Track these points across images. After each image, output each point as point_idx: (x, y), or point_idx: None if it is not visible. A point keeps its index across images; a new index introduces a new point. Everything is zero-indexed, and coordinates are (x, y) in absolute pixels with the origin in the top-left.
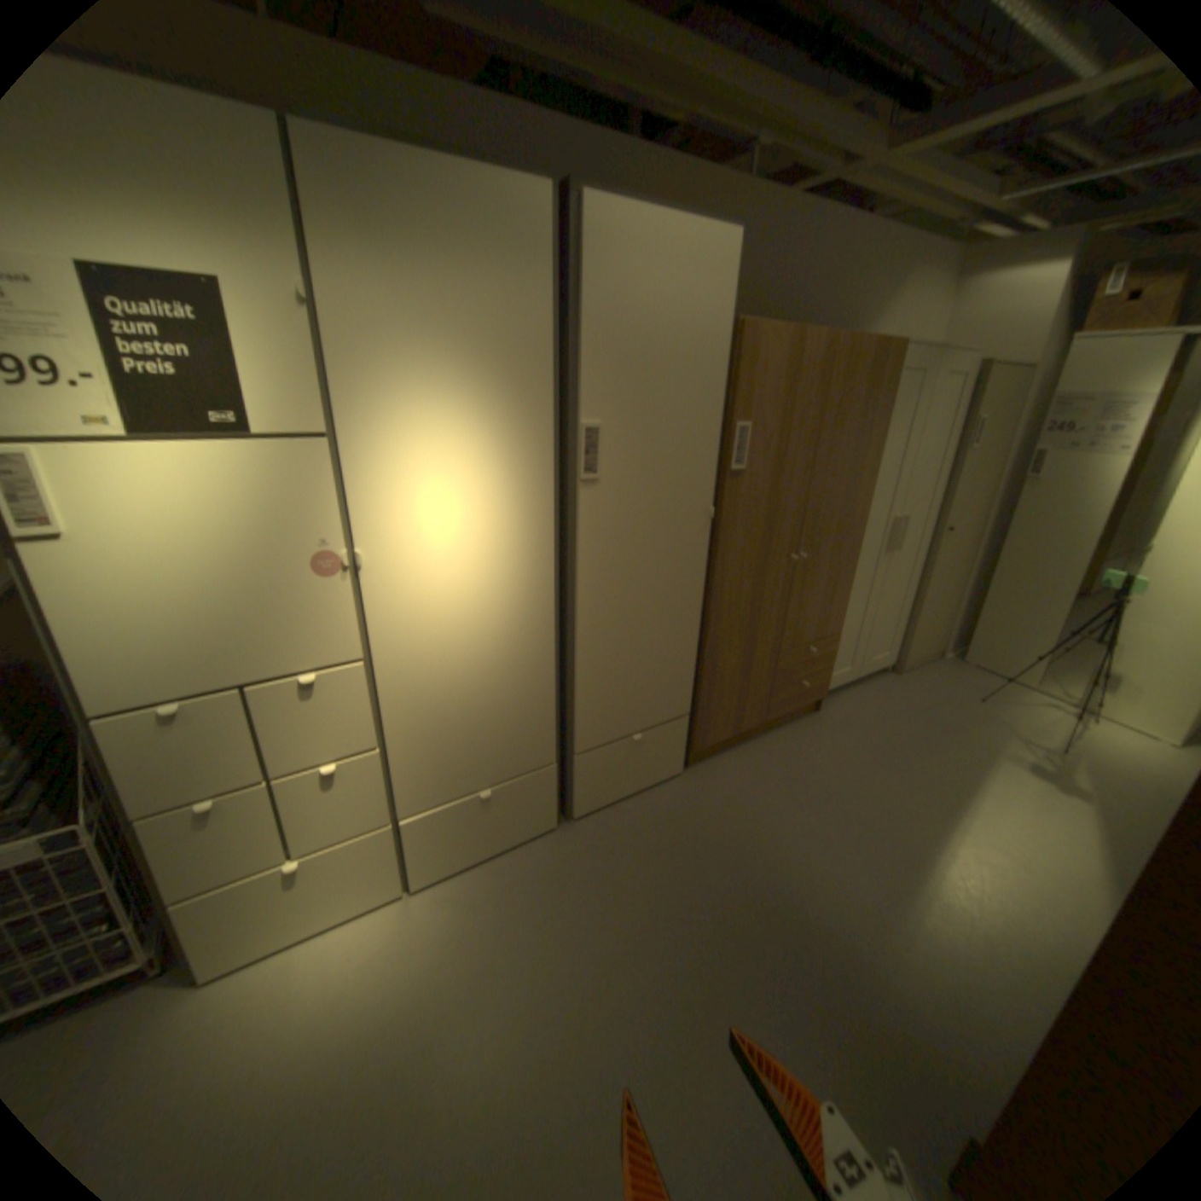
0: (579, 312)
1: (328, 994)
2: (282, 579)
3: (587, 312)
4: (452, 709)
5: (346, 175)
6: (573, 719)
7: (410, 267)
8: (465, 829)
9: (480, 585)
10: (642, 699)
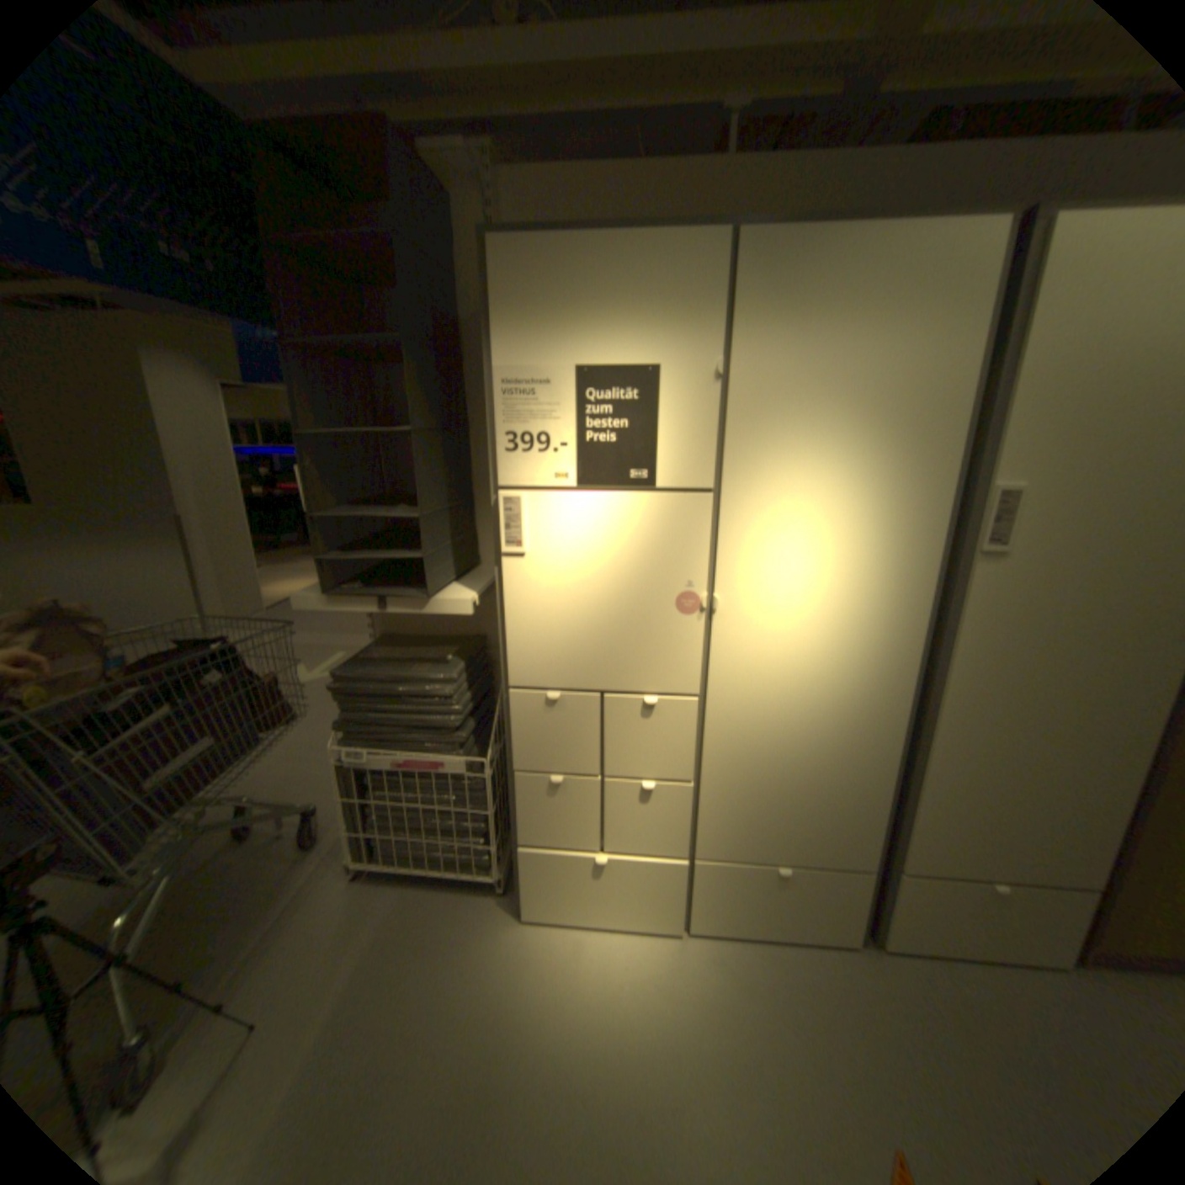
0: (1019, 355)
1: (605, 992)
2: (650, 611)
3: (1032, 354)
4: (770, 770)
5: (778, 262)
6: (912, 831)
7: (821, 334)
8: (757, 900)
9: (827, 650)
10: (1022, 843)
